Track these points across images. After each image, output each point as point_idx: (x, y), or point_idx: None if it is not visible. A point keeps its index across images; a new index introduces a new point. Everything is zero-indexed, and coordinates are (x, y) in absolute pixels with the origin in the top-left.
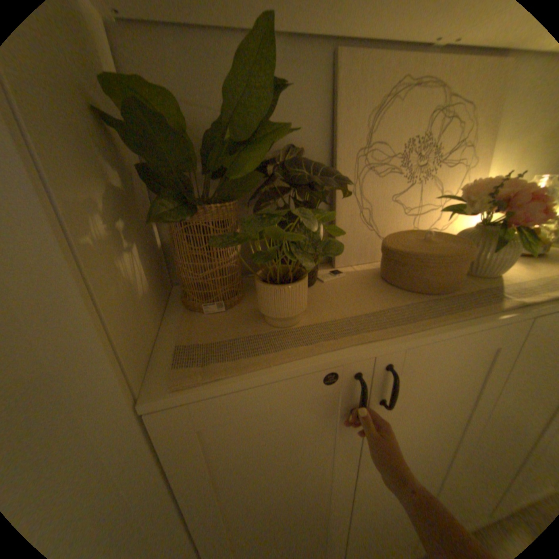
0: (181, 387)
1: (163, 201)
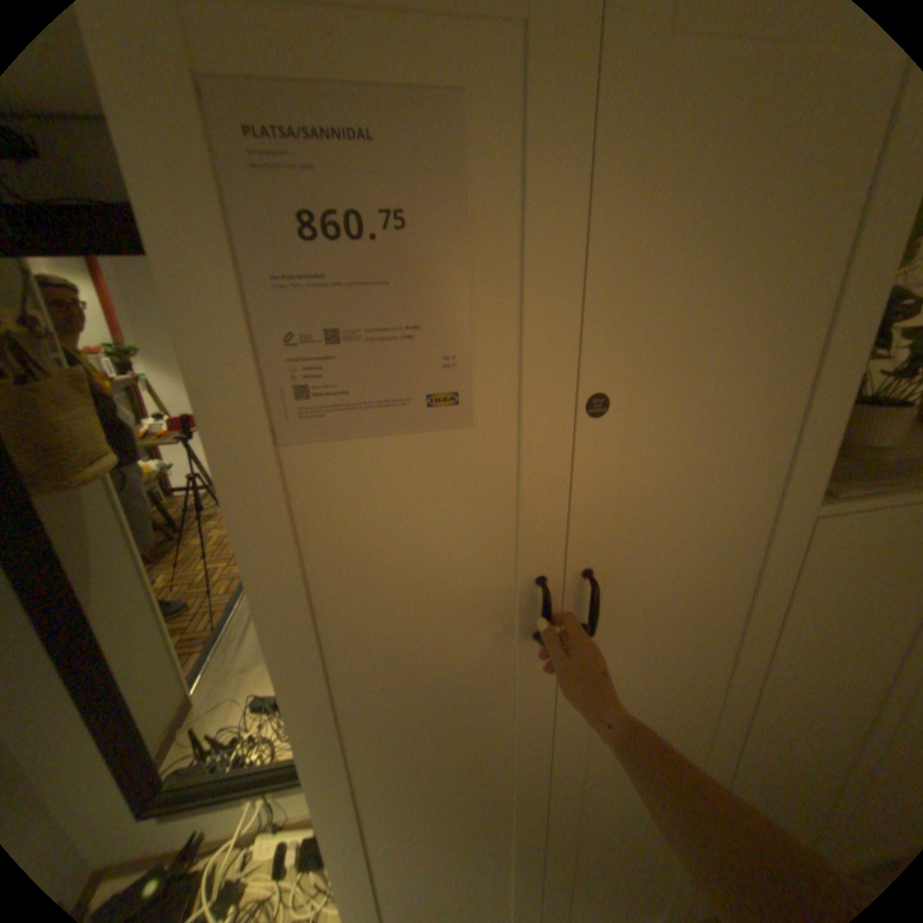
0: (852, 496)
1: None
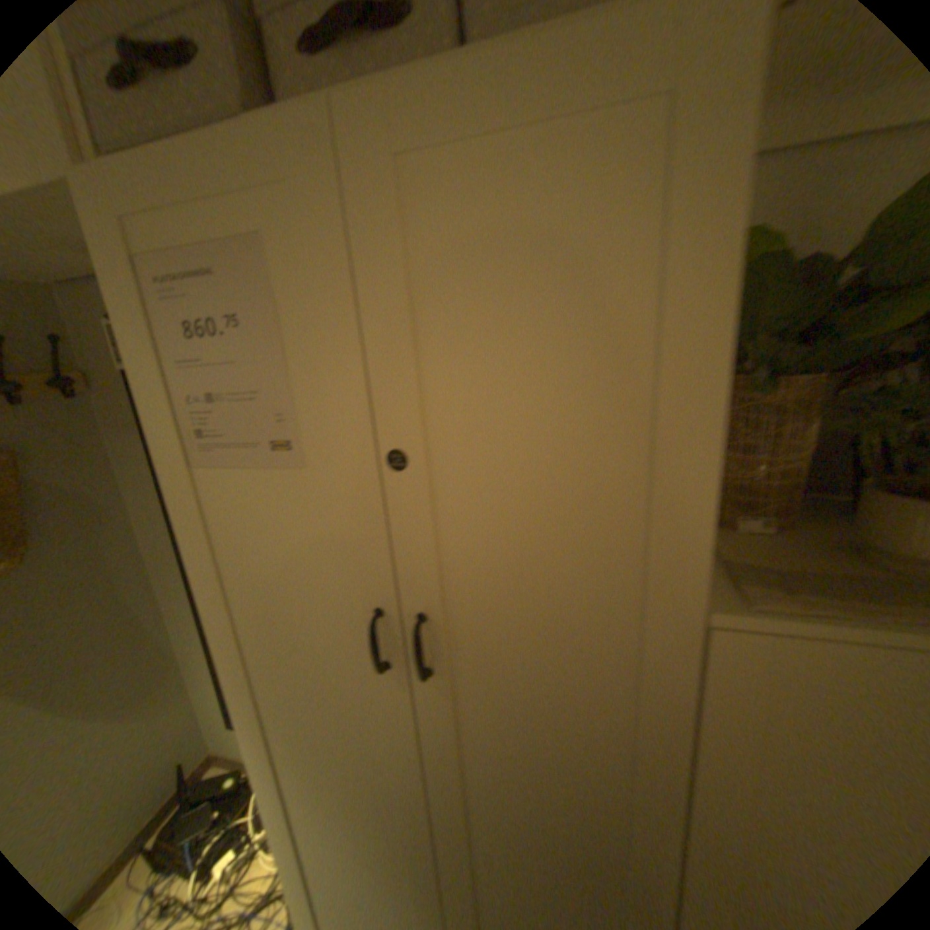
0: (772, 610)
1: (759, 370)
